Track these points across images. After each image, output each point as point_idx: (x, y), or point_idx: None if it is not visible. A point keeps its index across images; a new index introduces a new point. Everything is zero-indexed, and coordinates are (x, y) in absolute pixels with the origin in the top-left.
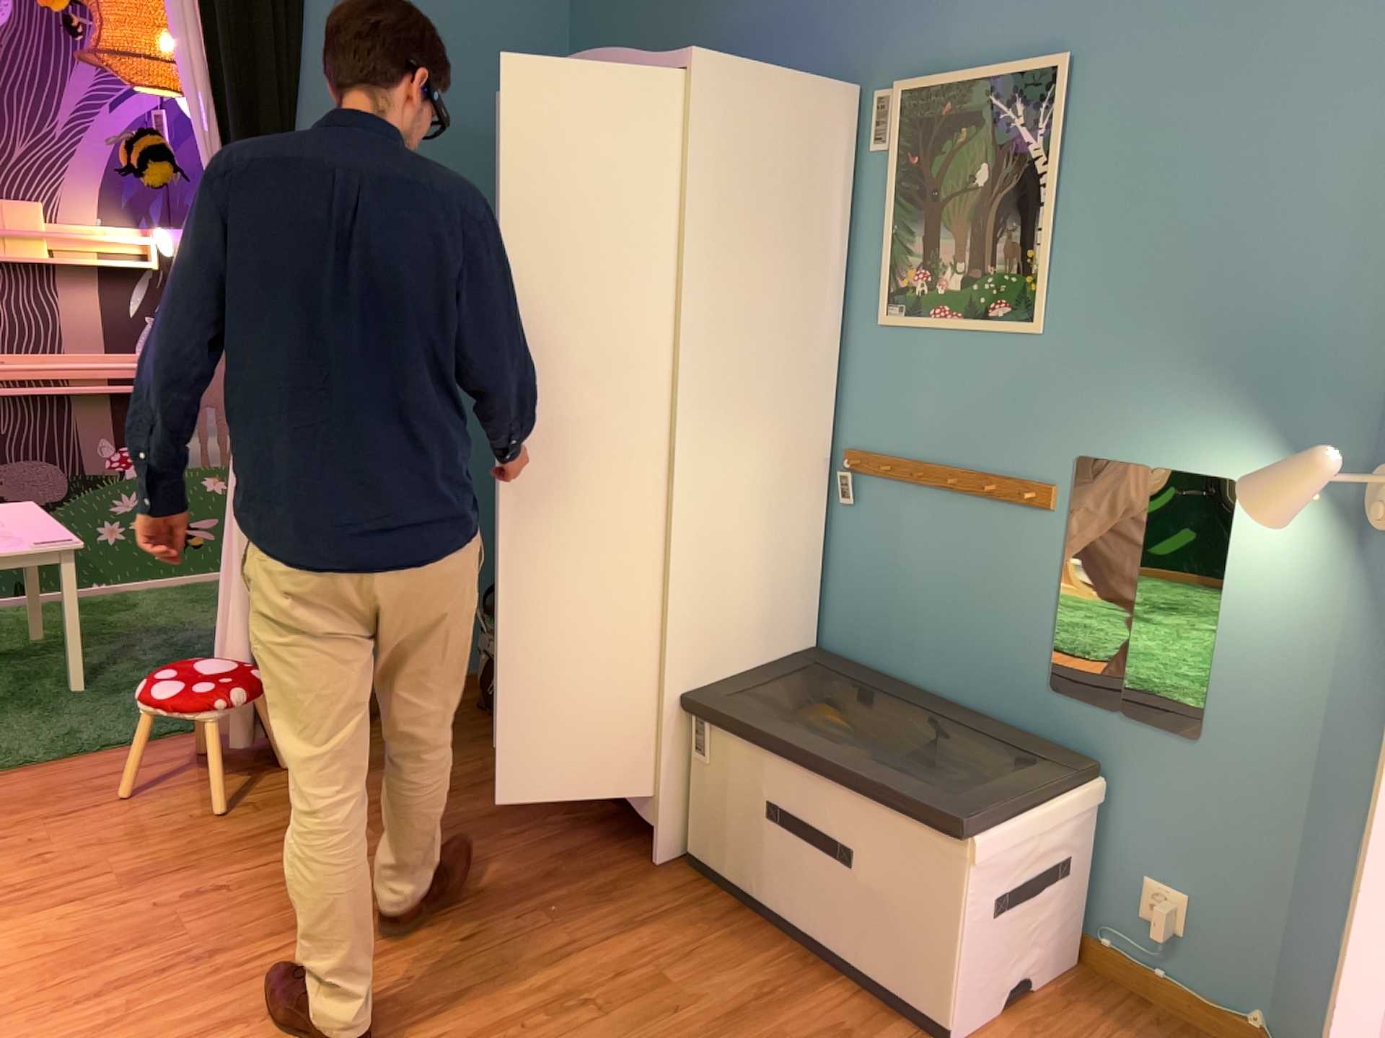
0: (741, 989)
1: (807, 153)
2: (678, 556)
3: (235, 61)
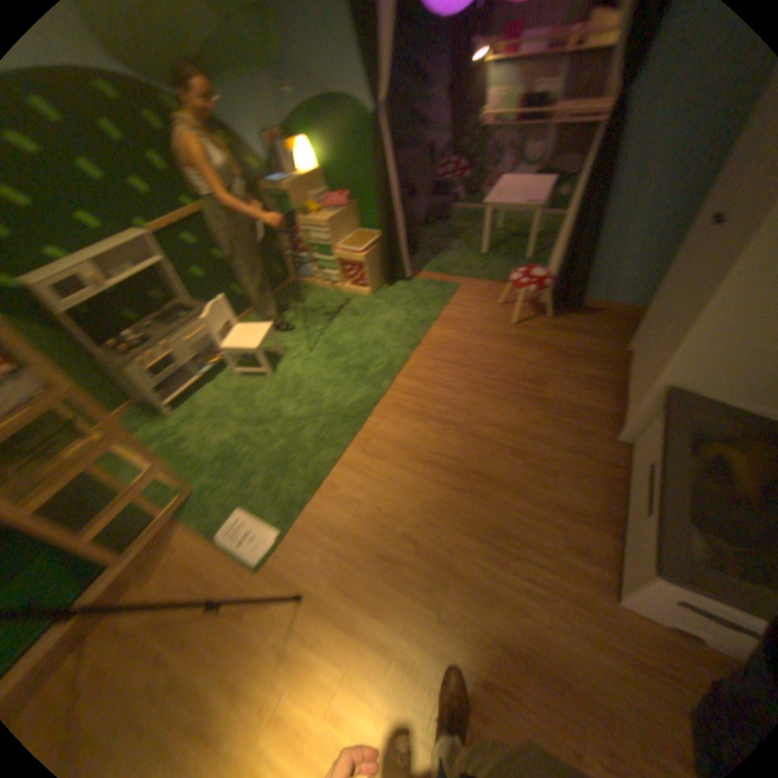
0: (578, 504)
1: None
2: (705, 324)
3: None
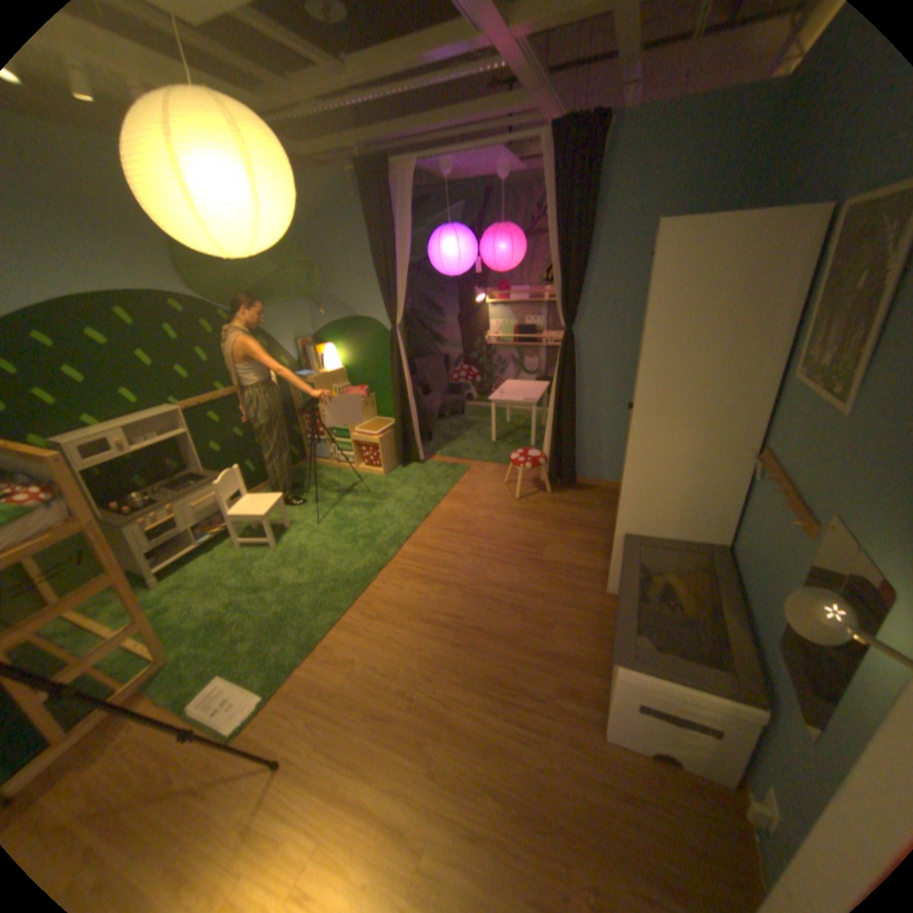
0: (570, 652)
1: (760, 262)
2: (629, 475)
3: (562, 238)
